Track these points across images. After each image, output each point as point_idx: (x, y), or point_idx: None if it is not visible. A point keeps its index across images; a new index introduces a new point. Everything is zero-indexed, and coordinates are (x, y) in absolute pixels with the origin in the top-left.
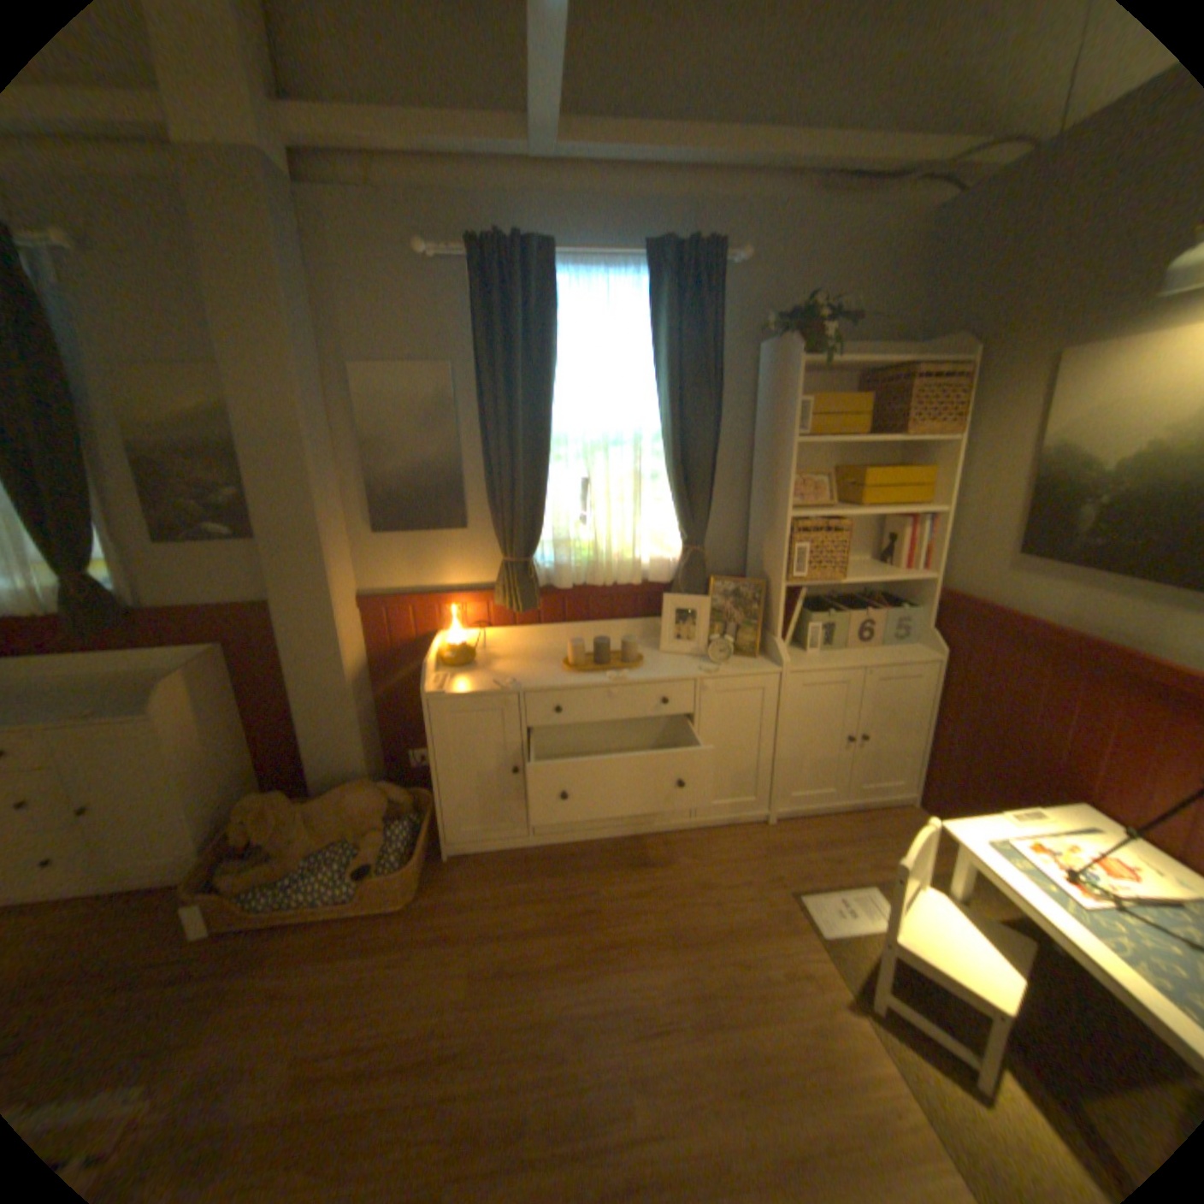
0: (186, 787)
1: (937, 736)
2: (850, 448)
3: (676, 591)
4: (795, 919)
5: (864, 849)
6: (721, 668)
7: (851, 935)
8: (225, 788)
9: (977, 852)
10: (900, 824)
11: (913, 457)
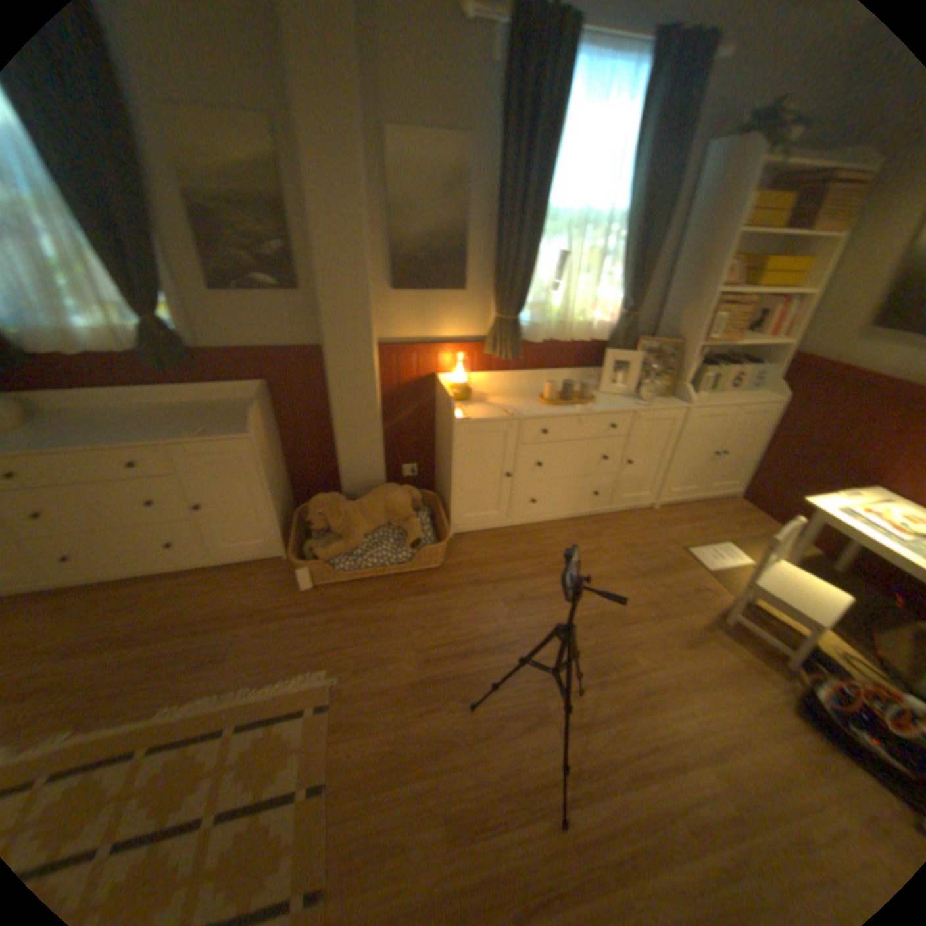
0: (272, 488)
1: (766, 453)
2: (750, 240)
3: (614, 348)
4: (688, 561)
5: (714, 522)
6: (654, 404)
7: (723, 569)
8: (283, 491)
9: (829, 515)
10: (731, 508)
11: (792, 251)
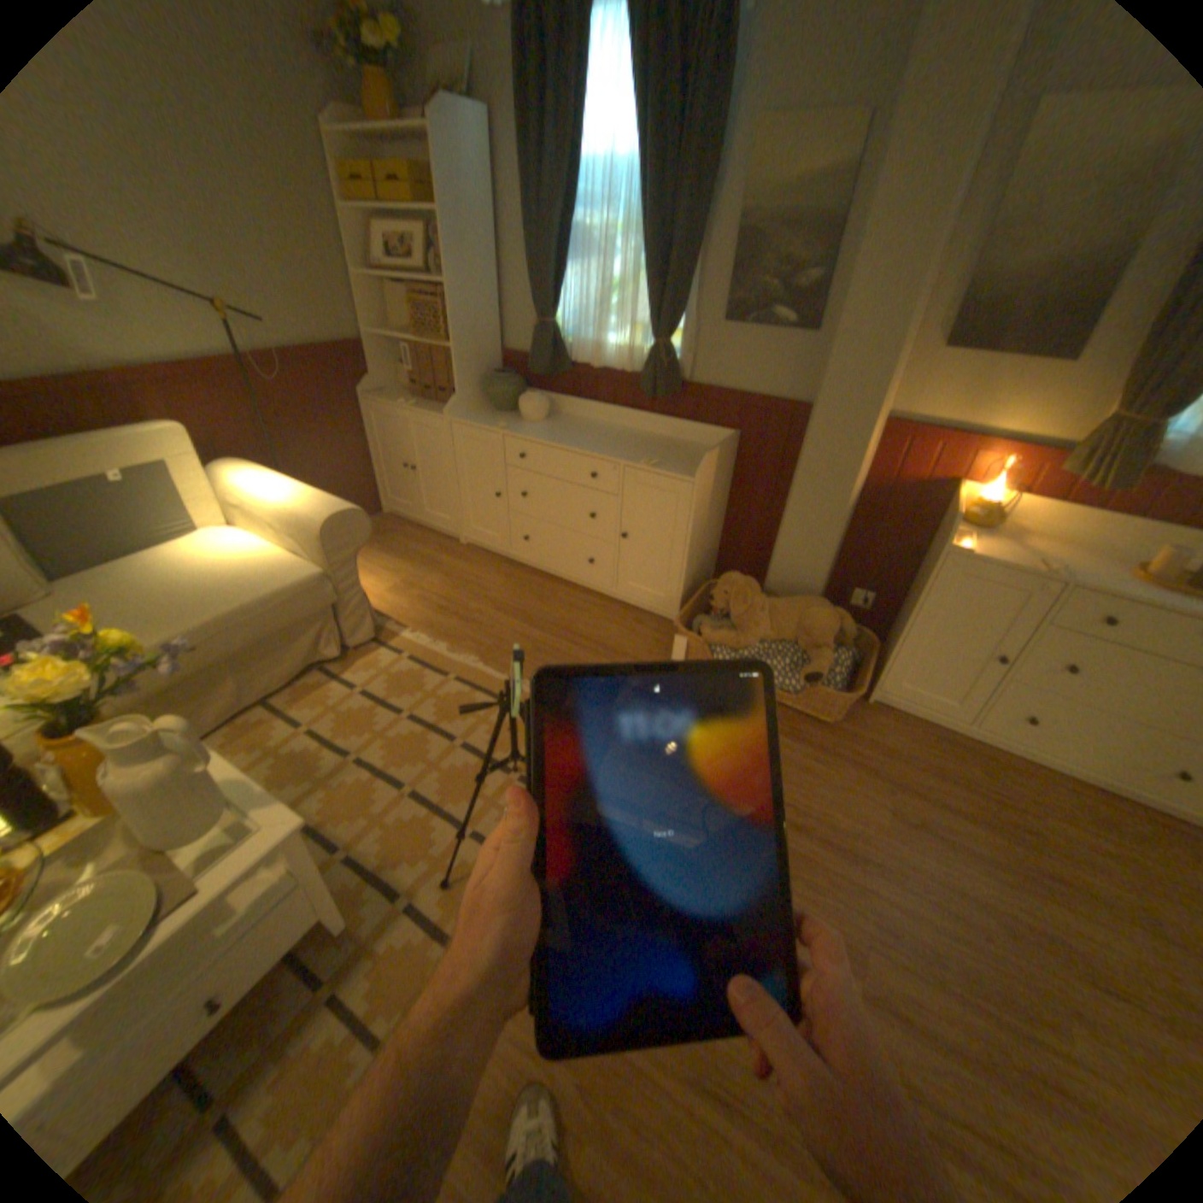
0: (692, 547)
1: None
2: None
3: None
4: None
5: None
6: None
7: None
8: (703, 558)
9: None
10: None
11: None
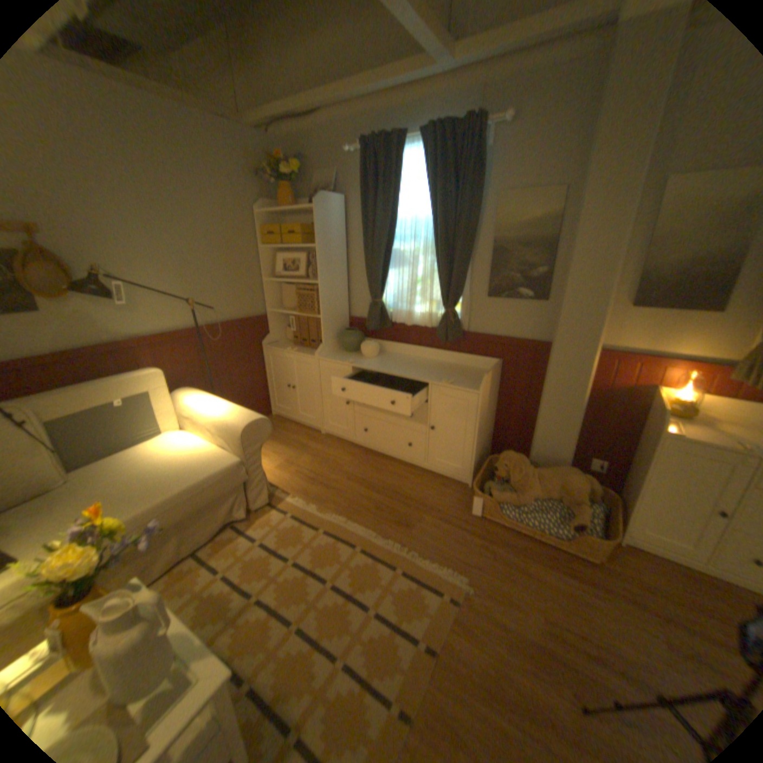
0: (479, 433)
1: None
2: None
3: None
4: None
5: None
6: None
7: None
8: (485, 439)
9: None
10: None
11: None
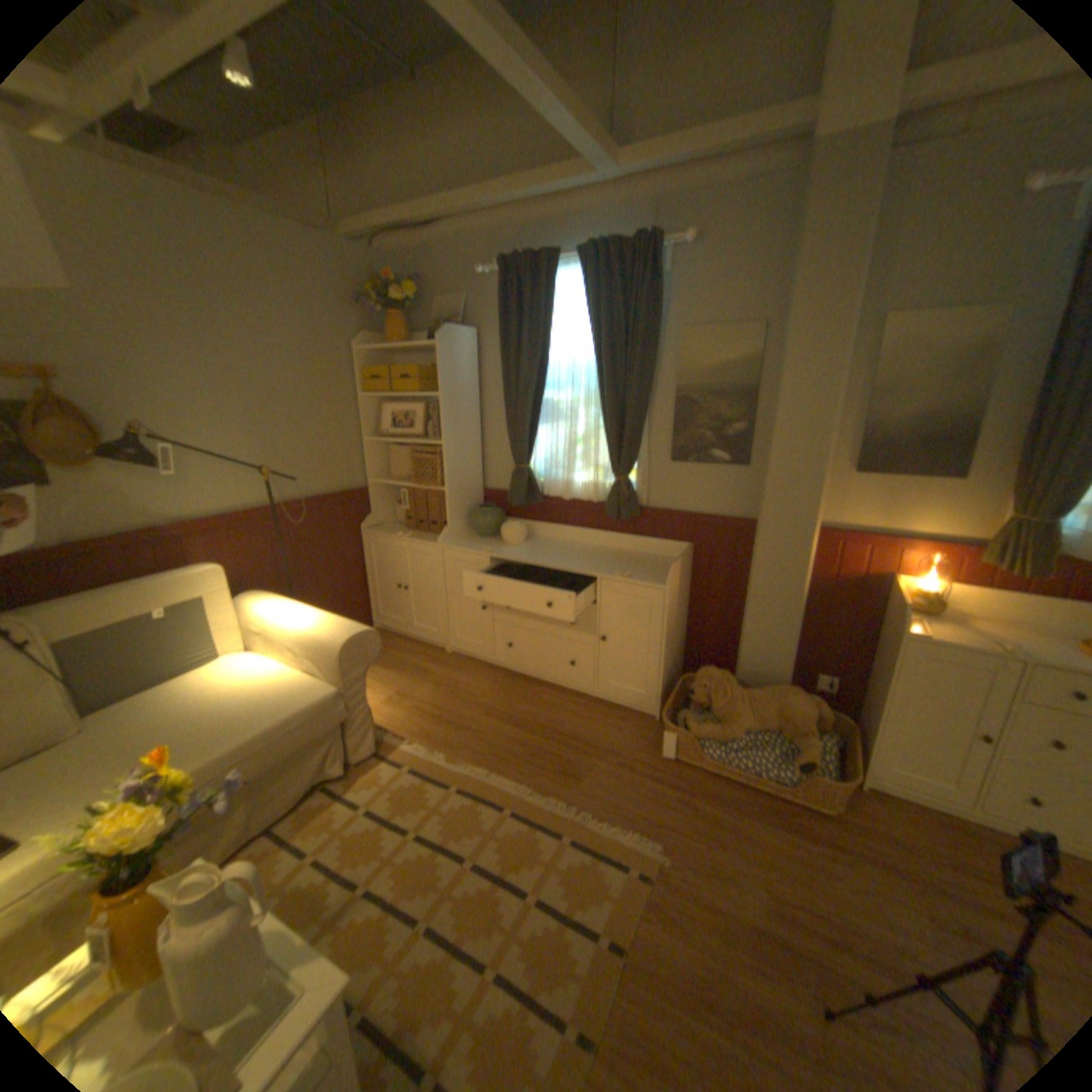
0: (667, 644)
1: None
2: None
3: None
4: None
5: None
6: None
7: None
8: (675, 653)
9: None
10: None
11: None
